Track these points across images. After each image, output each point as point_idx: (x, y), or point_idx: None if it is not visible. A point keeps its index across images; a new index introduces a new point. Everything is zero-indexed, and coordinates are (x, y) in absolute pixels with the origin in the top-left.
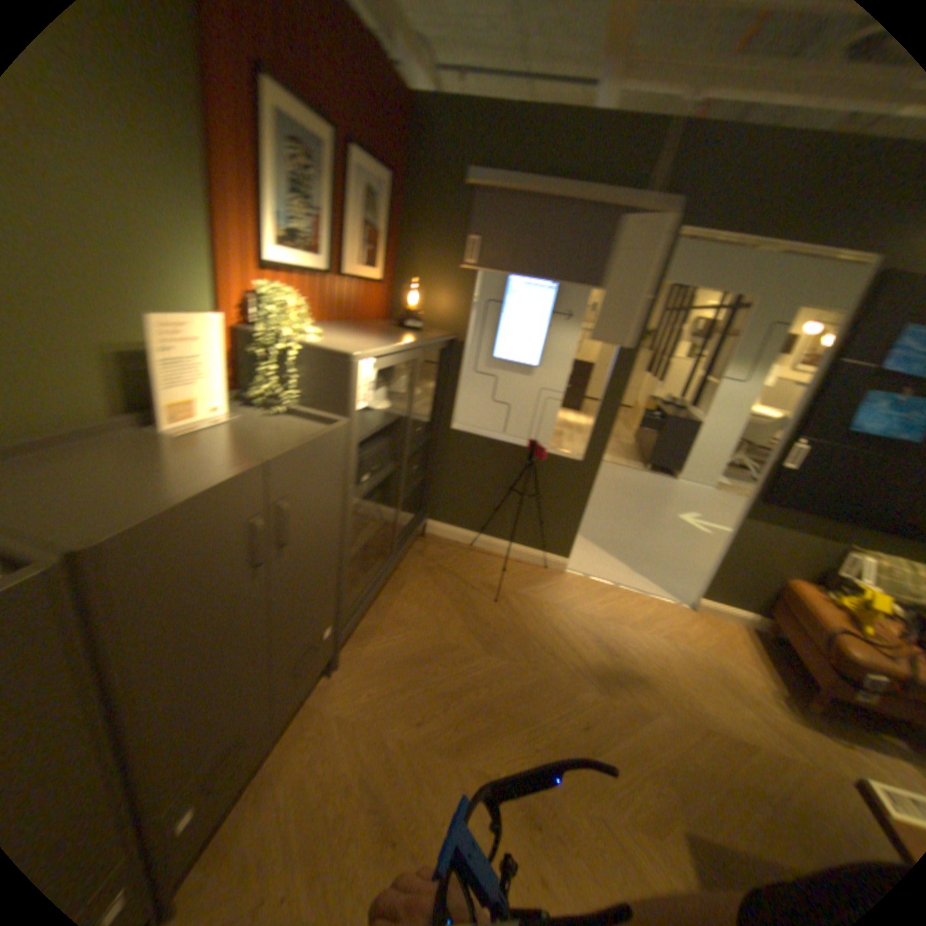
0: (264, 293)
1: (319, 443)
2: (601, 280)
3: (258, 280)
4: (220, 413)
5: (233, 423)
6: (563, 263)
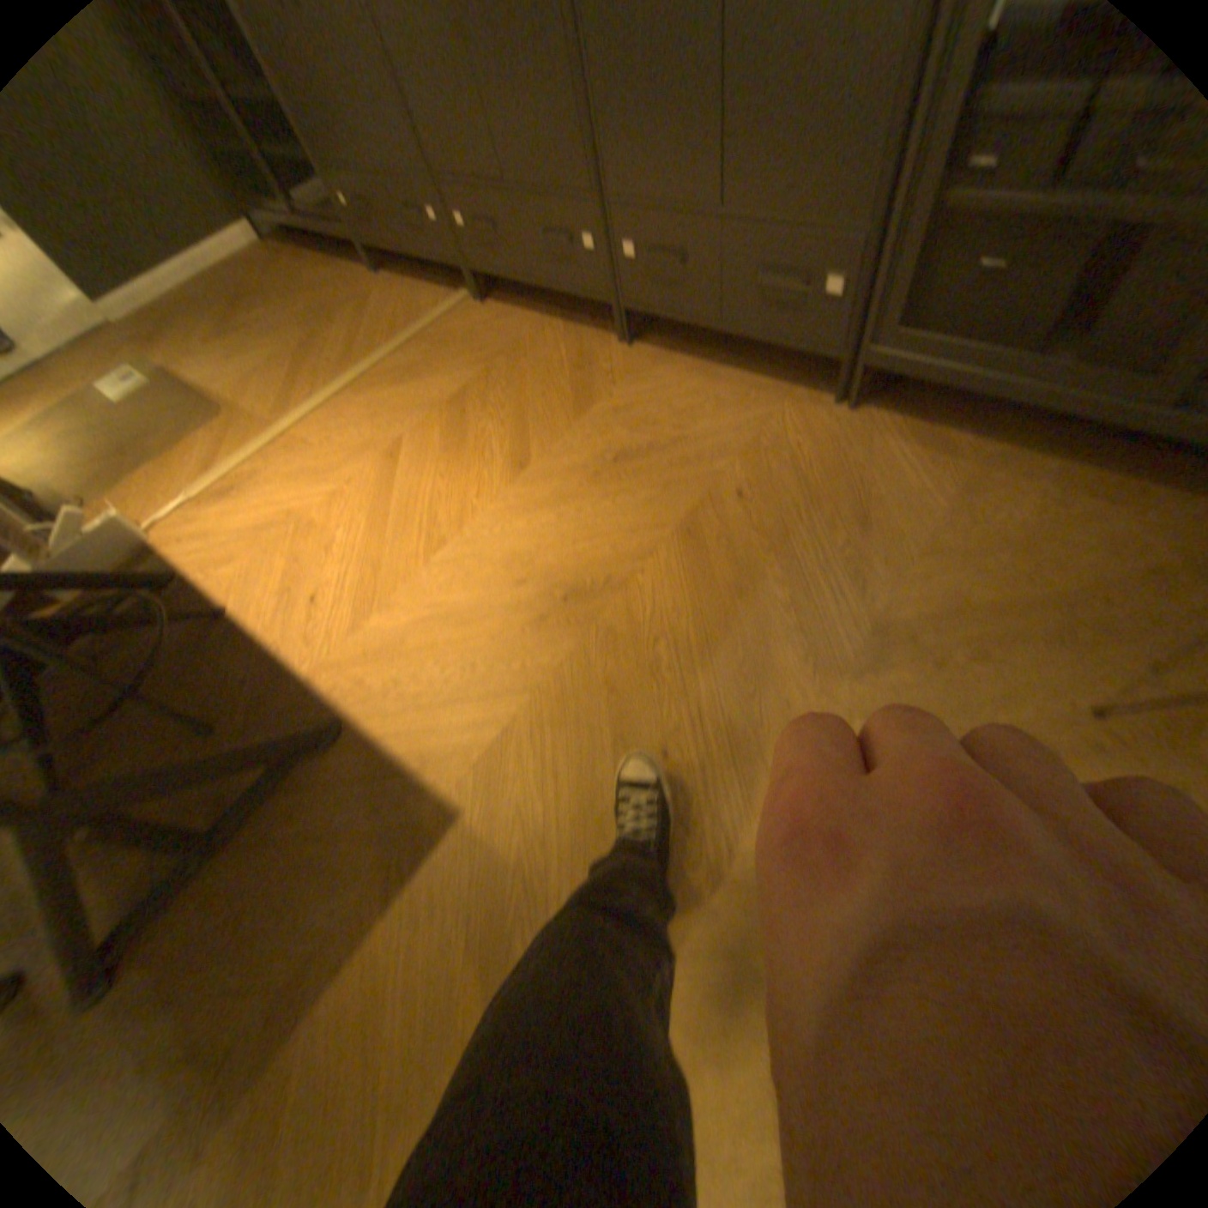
0: None
1: None
2: None
3: None
4: None
5: None
6: None
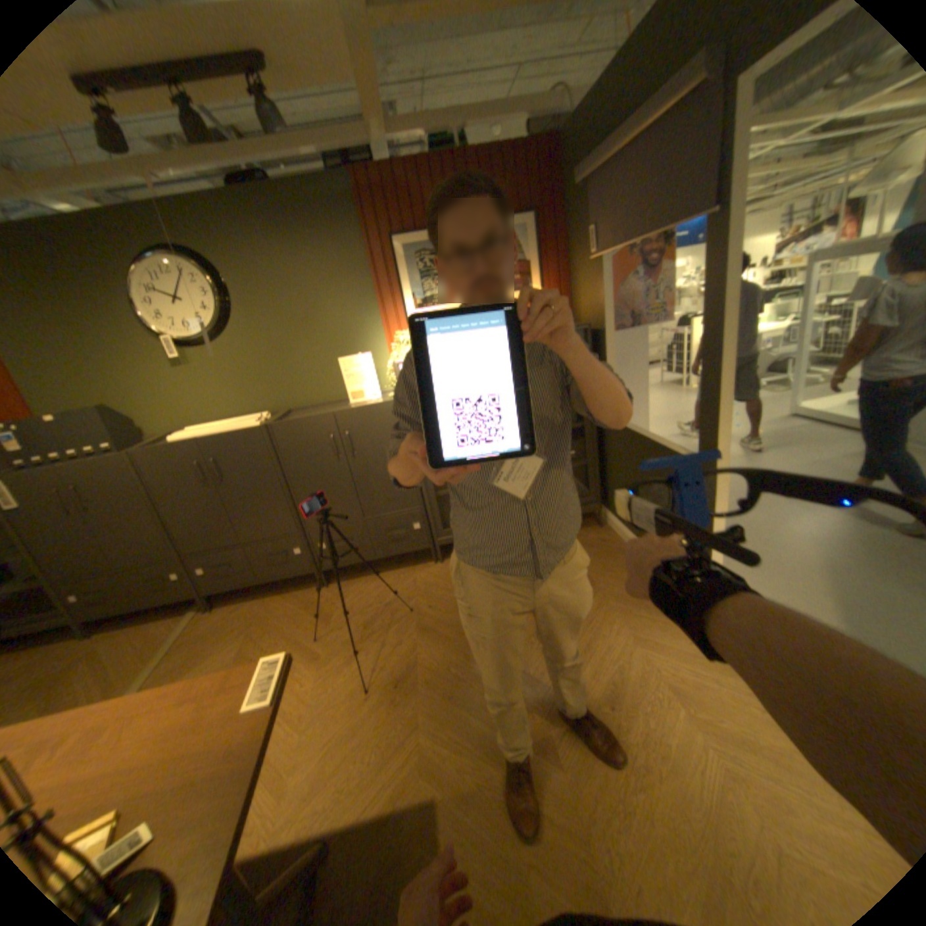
0: (397, 339)
1: (368, 409)
2: (666, 216)
3: (402, 333)
4: (375, 398)
5: (373, 402)
6: (638, 215)
